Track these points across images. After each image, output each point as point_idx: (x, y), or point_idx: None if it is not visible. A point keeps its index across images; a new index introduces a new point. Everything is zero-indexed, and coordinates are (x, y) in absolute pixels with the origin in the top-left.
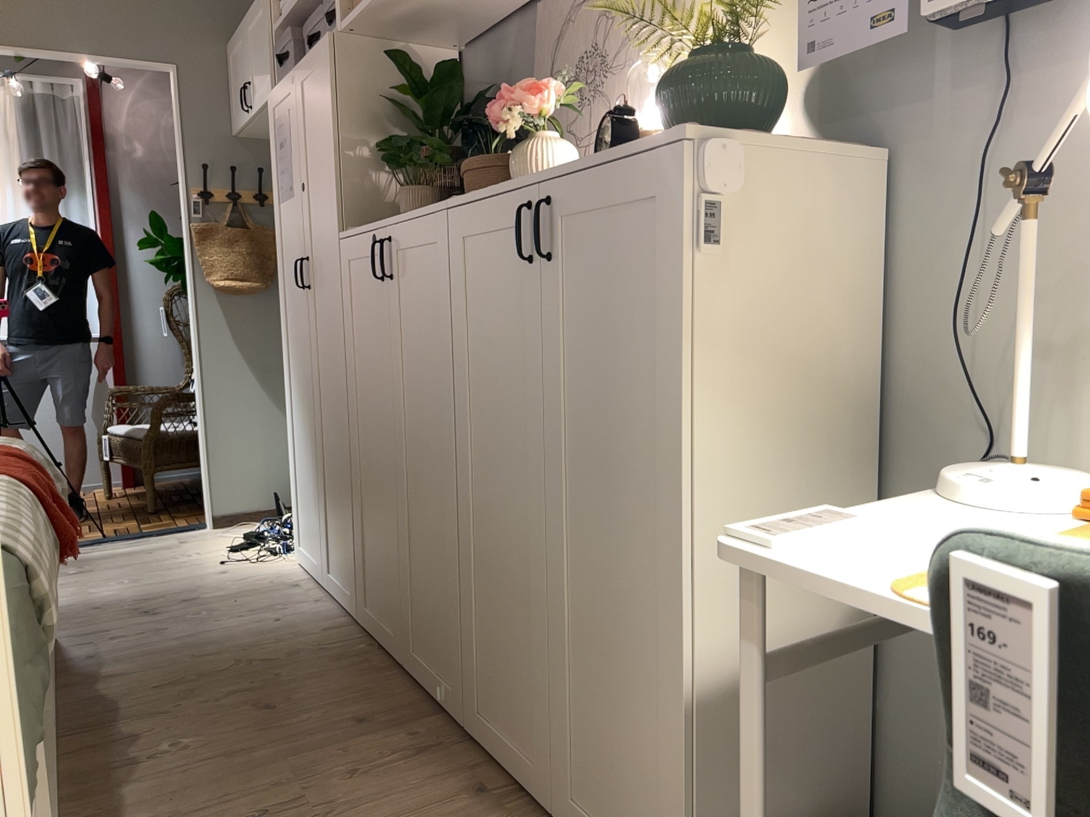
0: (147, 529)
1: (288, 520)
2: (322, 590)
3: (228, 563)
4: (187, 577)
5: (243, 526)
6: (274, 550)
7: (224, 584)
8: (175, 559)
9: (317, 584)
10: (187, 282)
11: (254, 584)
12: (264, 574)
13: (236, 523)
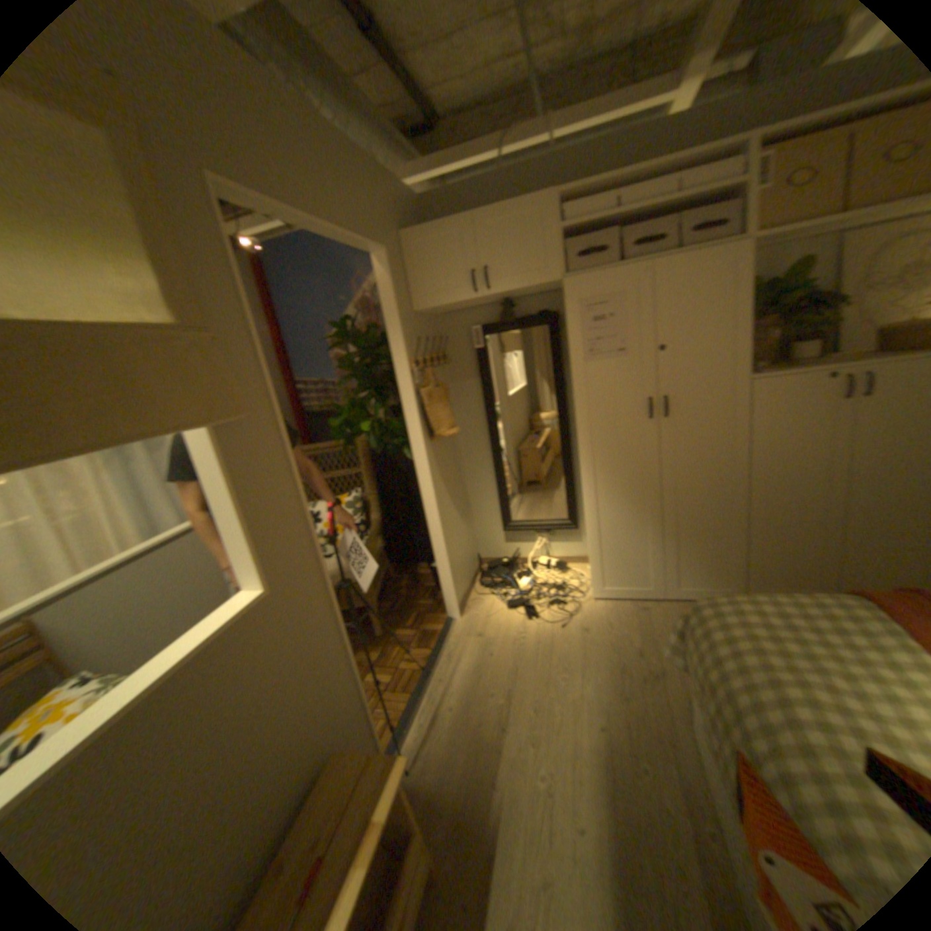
0: (428, 647)
1: (512, 584)
2: (665, 603)
3: (563, 626)
4: (583, 648)
5: (473, 606)
6: (554, 605)
7: (616, 636)
8: (527, 647)
9: (651, 602)
10: (413, 441)
11: (625, 624)
12: (606, 617)
13: (466, 607)
